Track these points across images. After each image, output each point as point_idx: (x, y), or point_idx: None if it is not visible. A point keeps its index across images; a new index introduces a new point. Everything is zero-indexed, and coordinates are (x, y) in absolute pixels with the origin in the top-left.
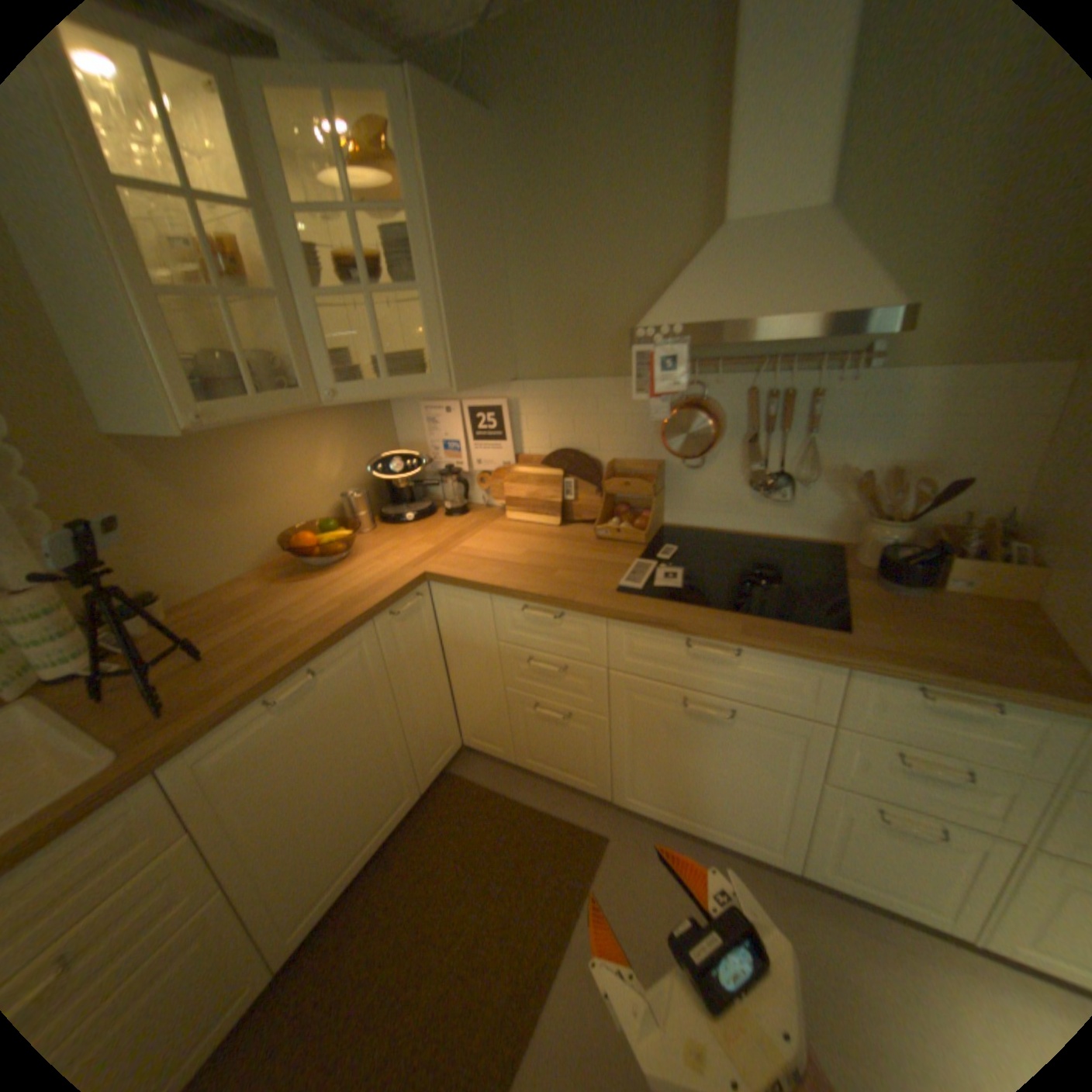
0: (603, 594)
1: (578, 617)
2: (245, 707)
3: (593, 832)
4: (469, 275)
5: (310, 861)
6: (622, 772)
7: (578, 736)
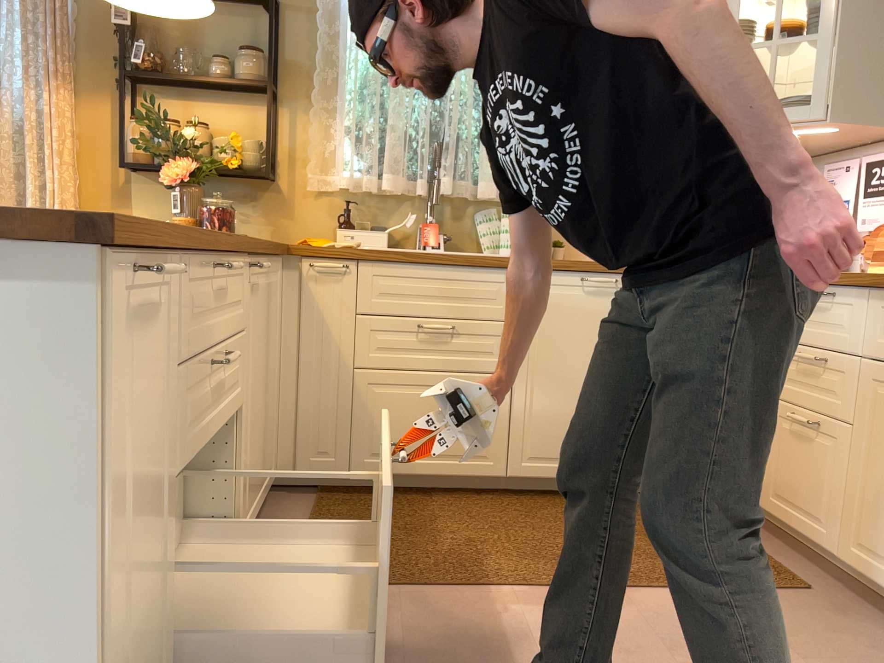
0: (879, 275)
1: (846, 297)
2: (573, 269)
3: (801, 581)
4: (880, 26)
5: (559, 421)
6: (854, 506)
7: (822, 456)
